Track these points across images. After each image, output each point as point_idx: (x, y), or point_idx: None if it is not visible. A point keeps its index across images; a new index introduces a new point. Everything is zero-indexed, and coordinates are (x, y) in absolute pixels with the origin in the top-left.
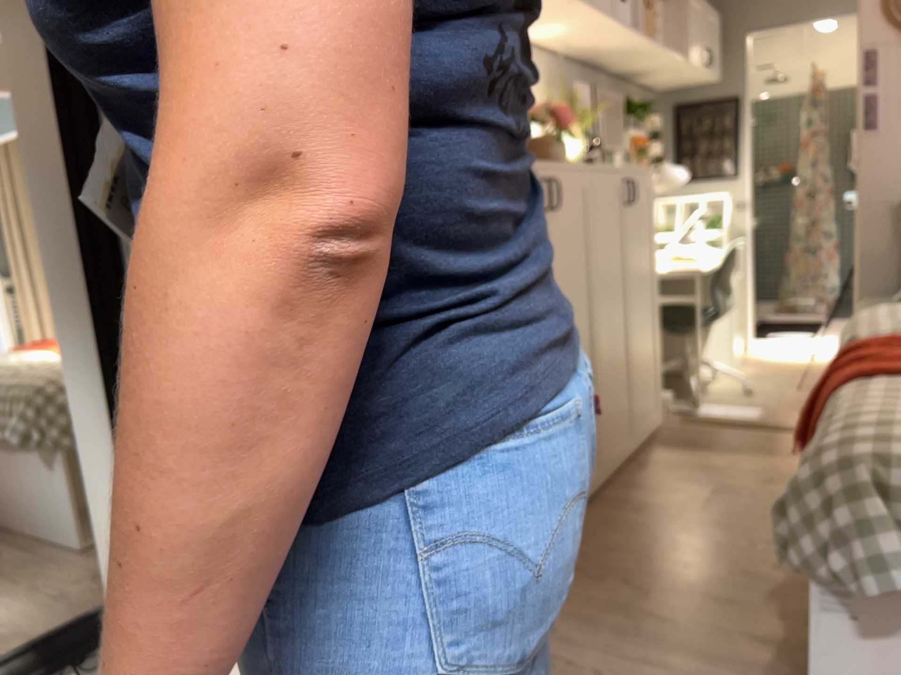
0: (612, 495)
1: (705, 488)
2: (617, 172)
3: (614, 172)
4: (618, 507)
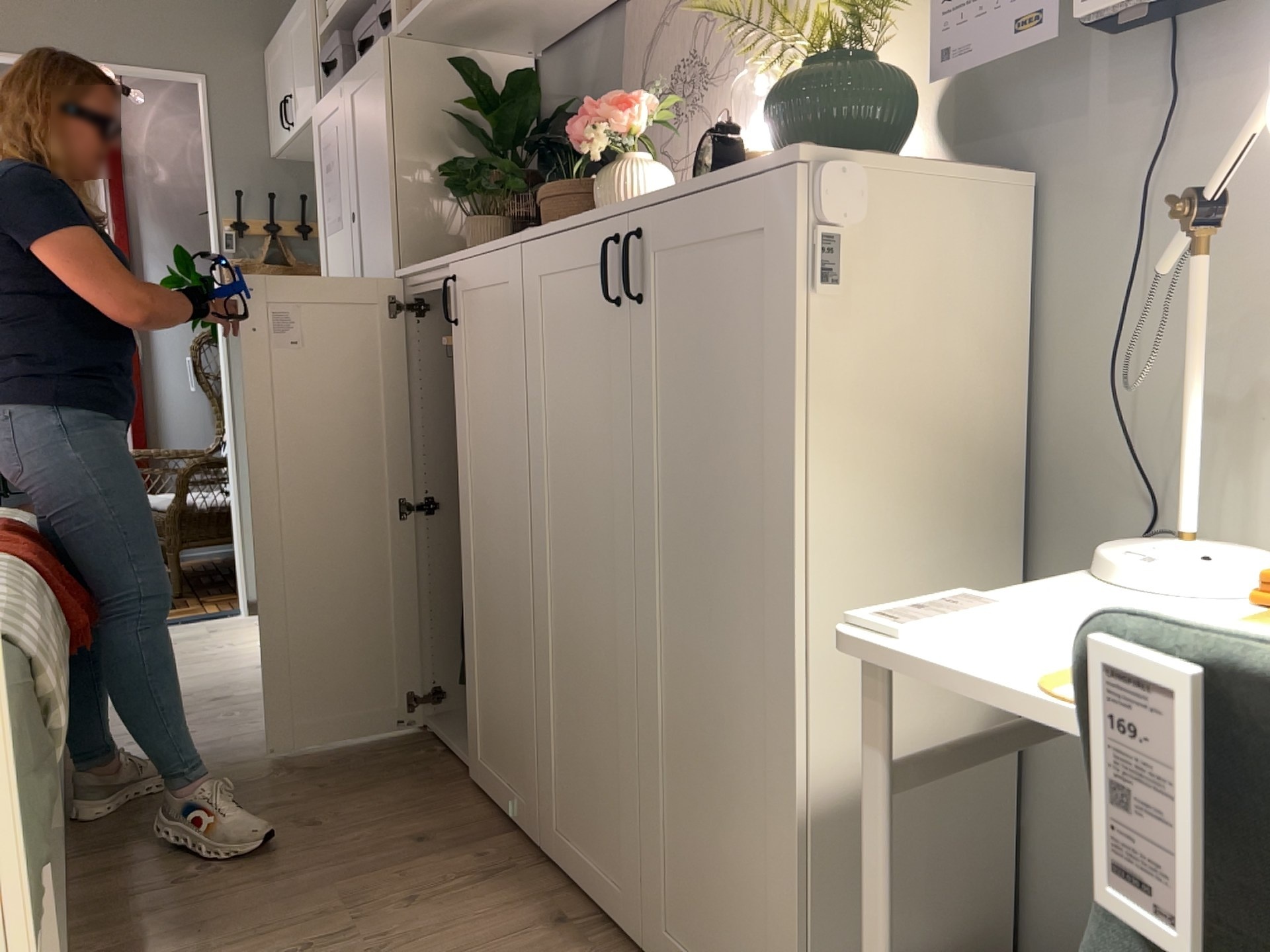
0: (496, 848)
1: (379, 942)
2: (589, 227)
3: (578, 230)
4: (457, 838)
